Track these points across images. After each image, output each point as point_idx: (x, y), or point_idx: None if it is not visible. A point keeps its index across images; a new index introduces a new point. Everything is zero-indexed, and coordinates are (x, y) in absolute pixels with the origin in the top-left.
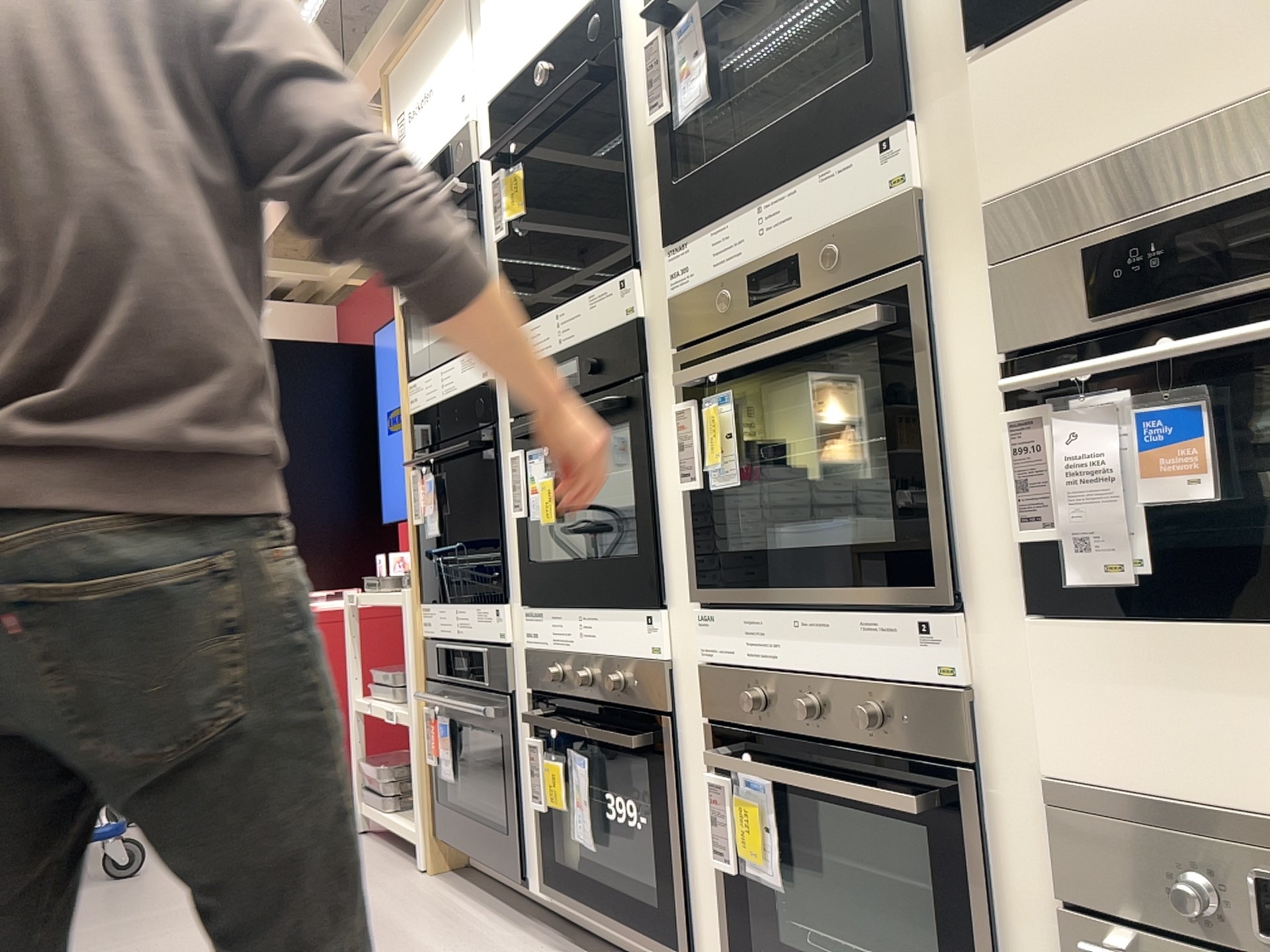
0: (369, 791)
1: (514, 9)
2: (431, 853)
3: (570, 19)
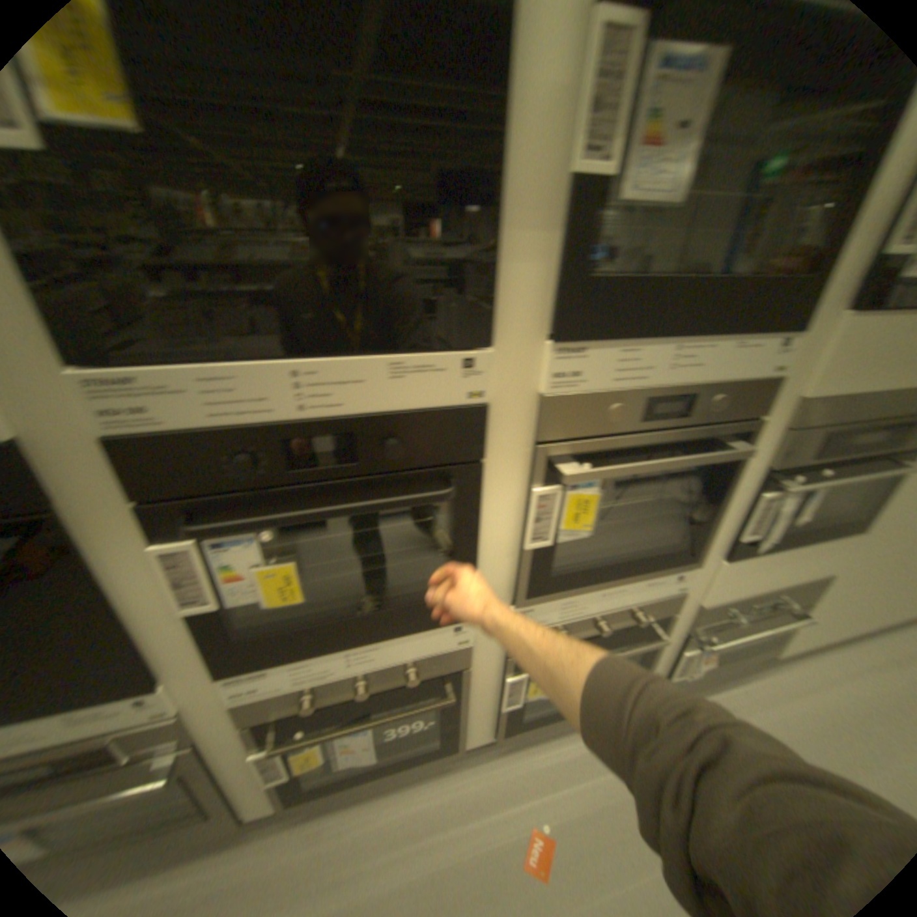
0: None
1: None
2: None
3: None
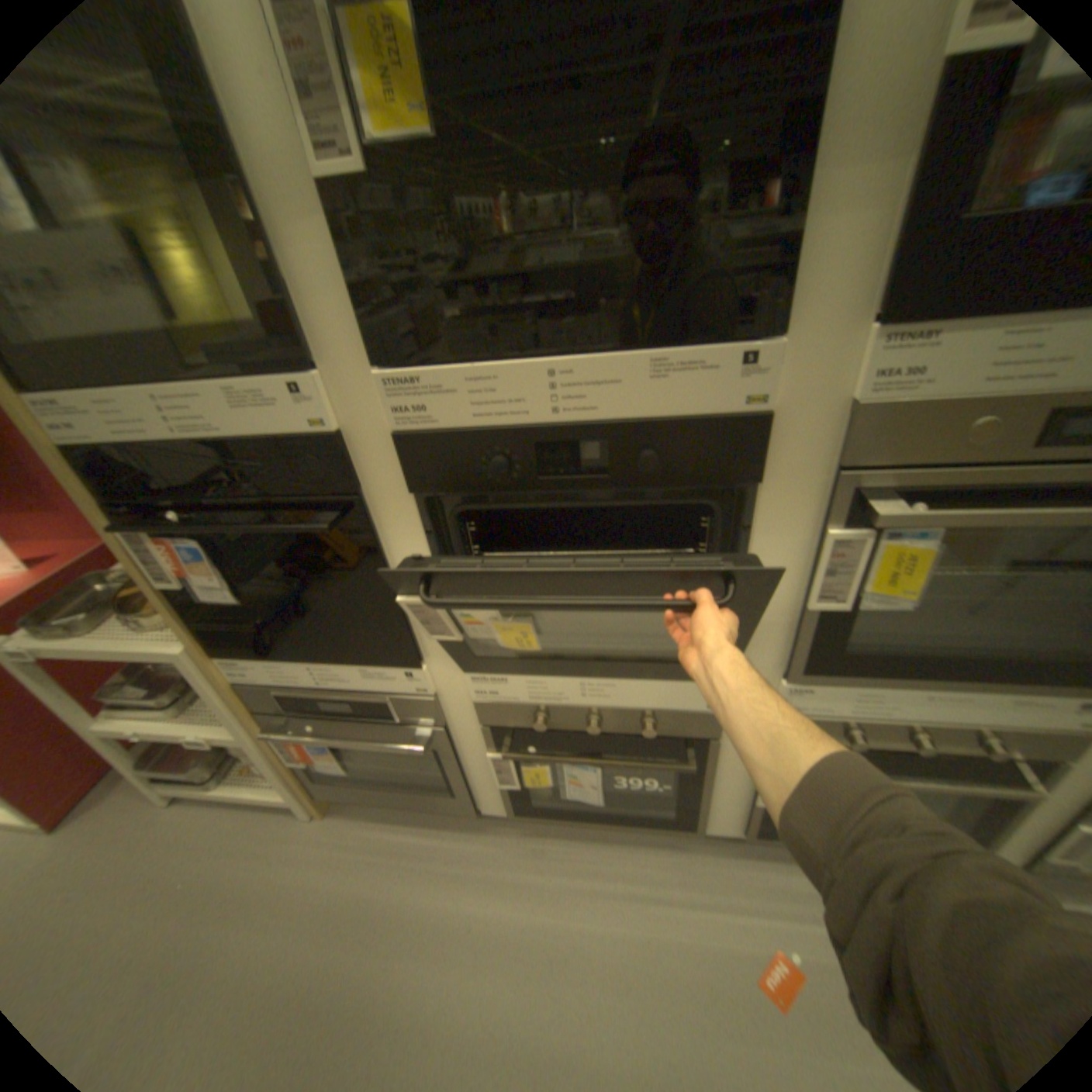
0: (166, 784)
1: None
2: (313, 809)
3: None
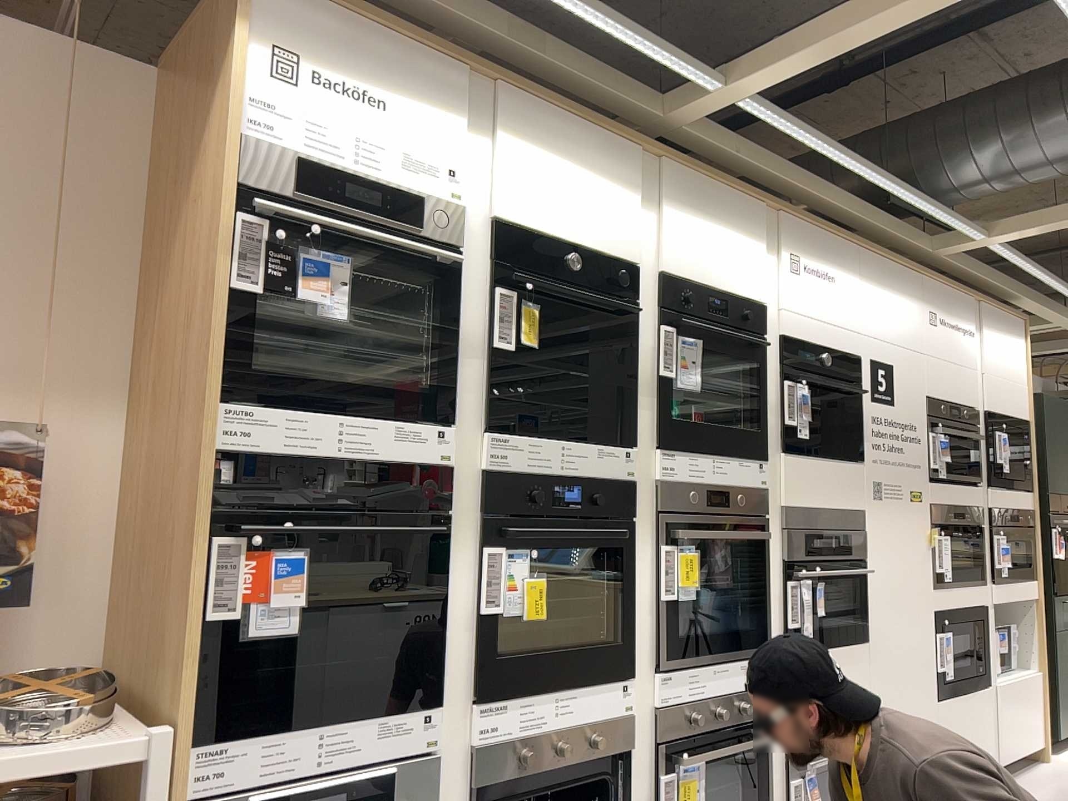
0: None
1: (548, 187)
2: None
3: (602, 253)
